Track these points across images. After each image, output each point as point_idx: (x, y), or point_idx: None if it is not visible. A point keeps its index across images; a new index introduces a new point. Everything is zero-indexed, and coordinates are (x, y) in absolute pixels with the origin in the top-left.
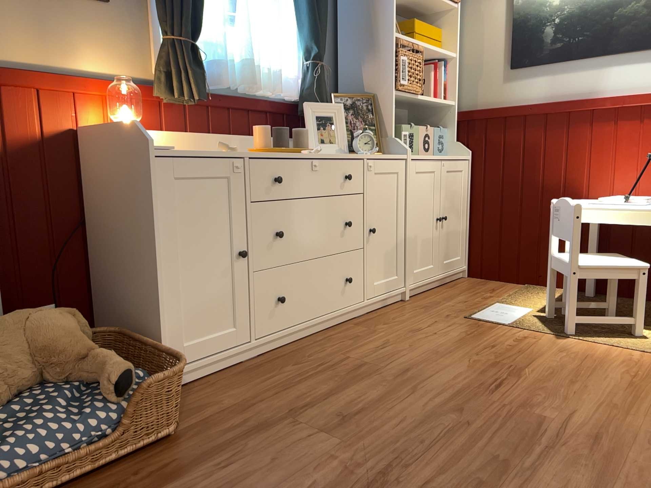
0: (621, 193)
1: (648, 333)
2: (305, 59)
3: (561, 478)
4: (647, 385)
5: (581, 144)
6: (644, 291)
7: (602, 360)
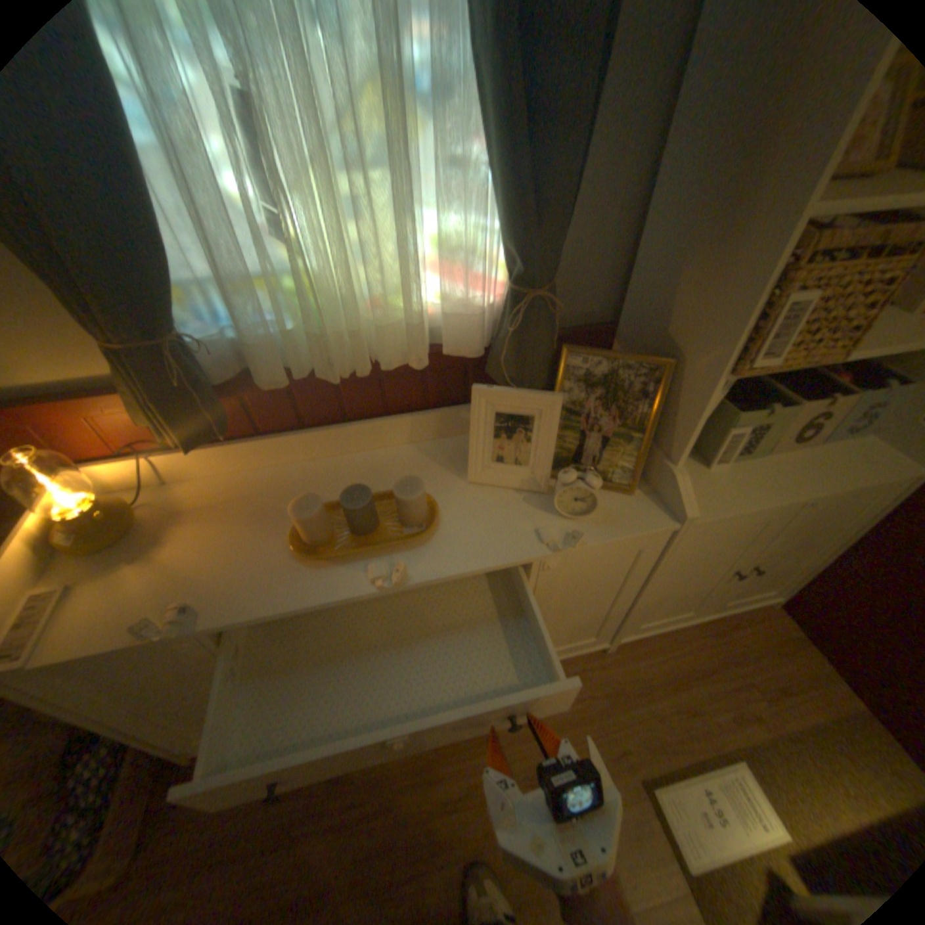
0: None
1: None
2: (509, 268)
3: None
4: None
5: None
6: None
7: None
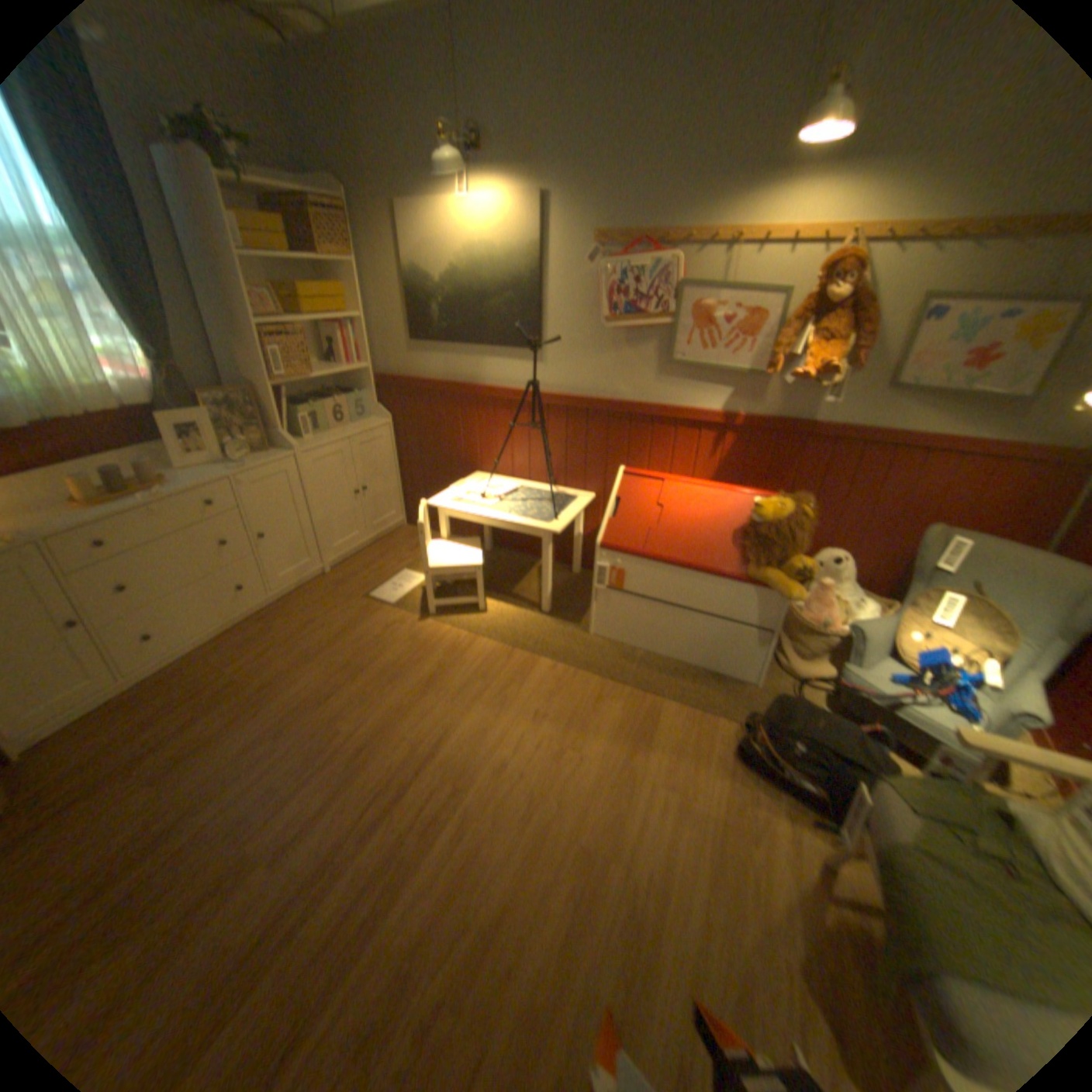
0: (503, 471)
1: (491, 605)
2: (145, 357)
3: (306, 798)
4: (440, 677)
5: (472, 425)
6: (480, 581)
7: (432, 647)
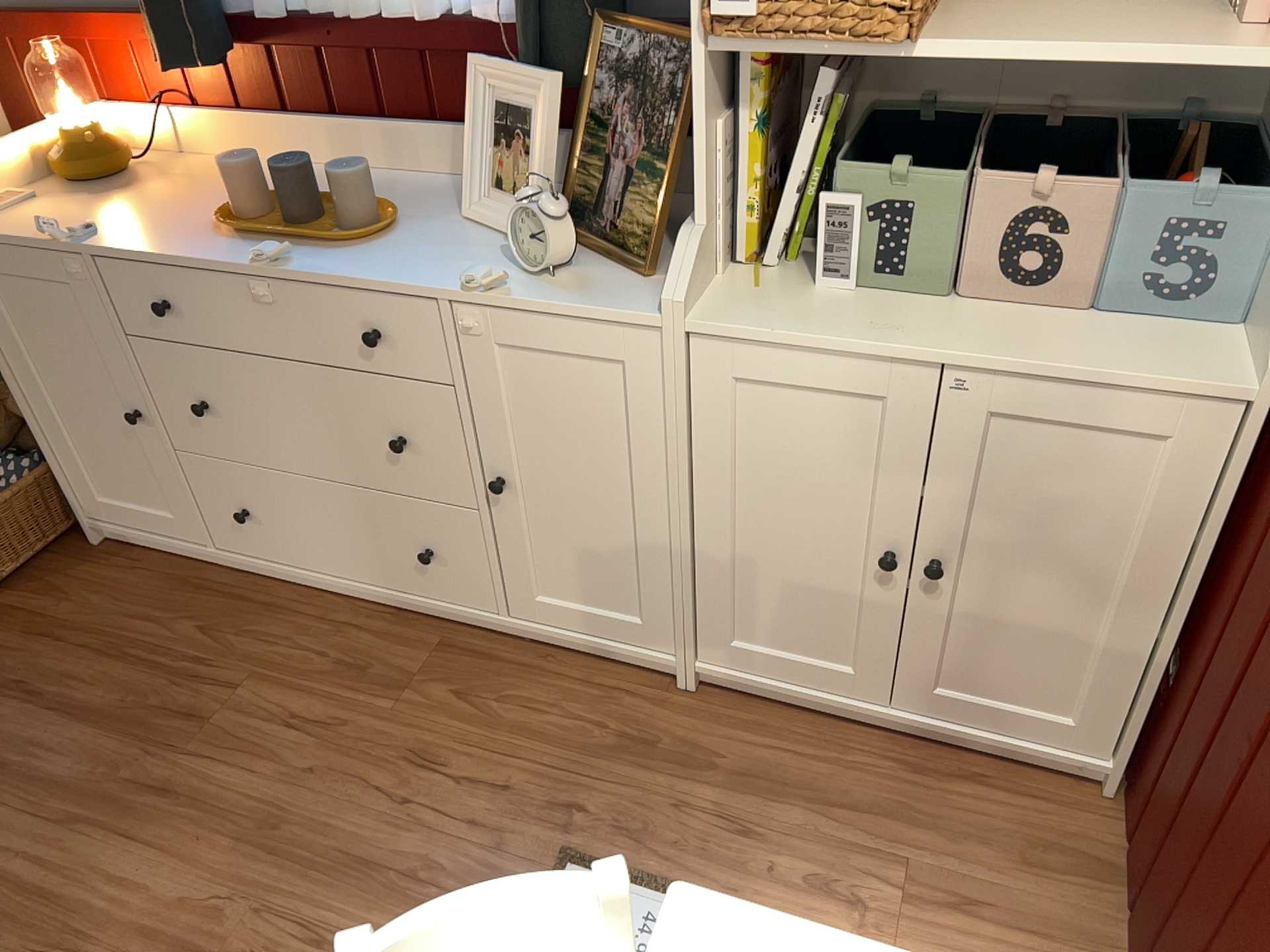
0: None
1: None
2: None
3: None
4: None
5: None
6: None
7: None
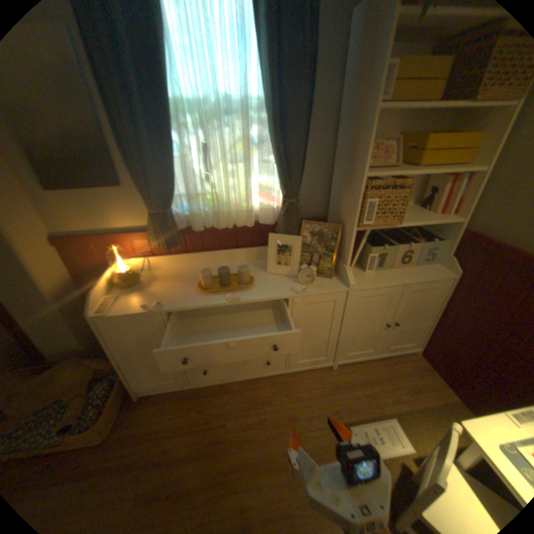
0: None
1: None
2: (281, 193)
3: None
4: None
5: None
6: None
7: None
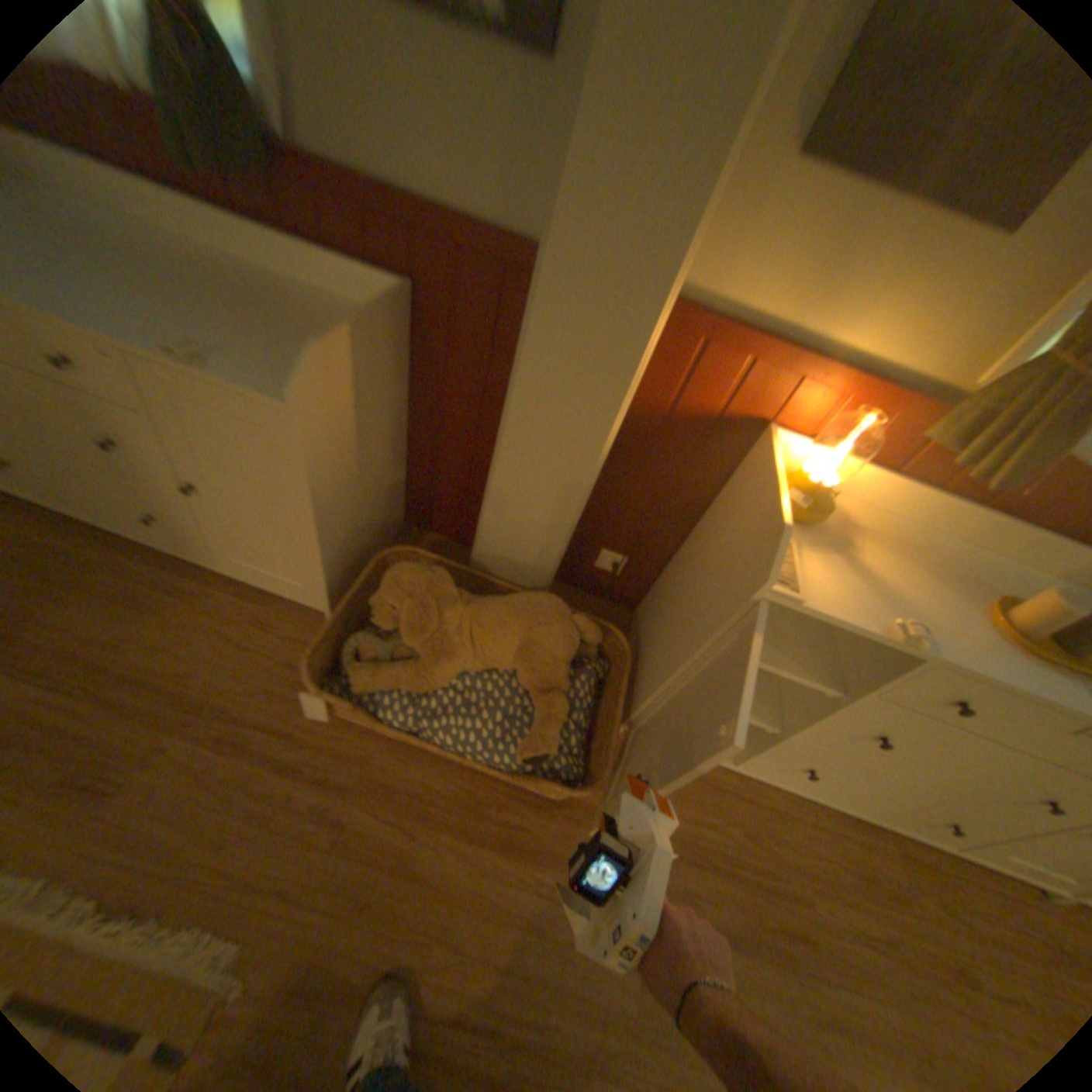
0: None
1: None
2: None
3: None
4: None
5: None
6: None
7: None
